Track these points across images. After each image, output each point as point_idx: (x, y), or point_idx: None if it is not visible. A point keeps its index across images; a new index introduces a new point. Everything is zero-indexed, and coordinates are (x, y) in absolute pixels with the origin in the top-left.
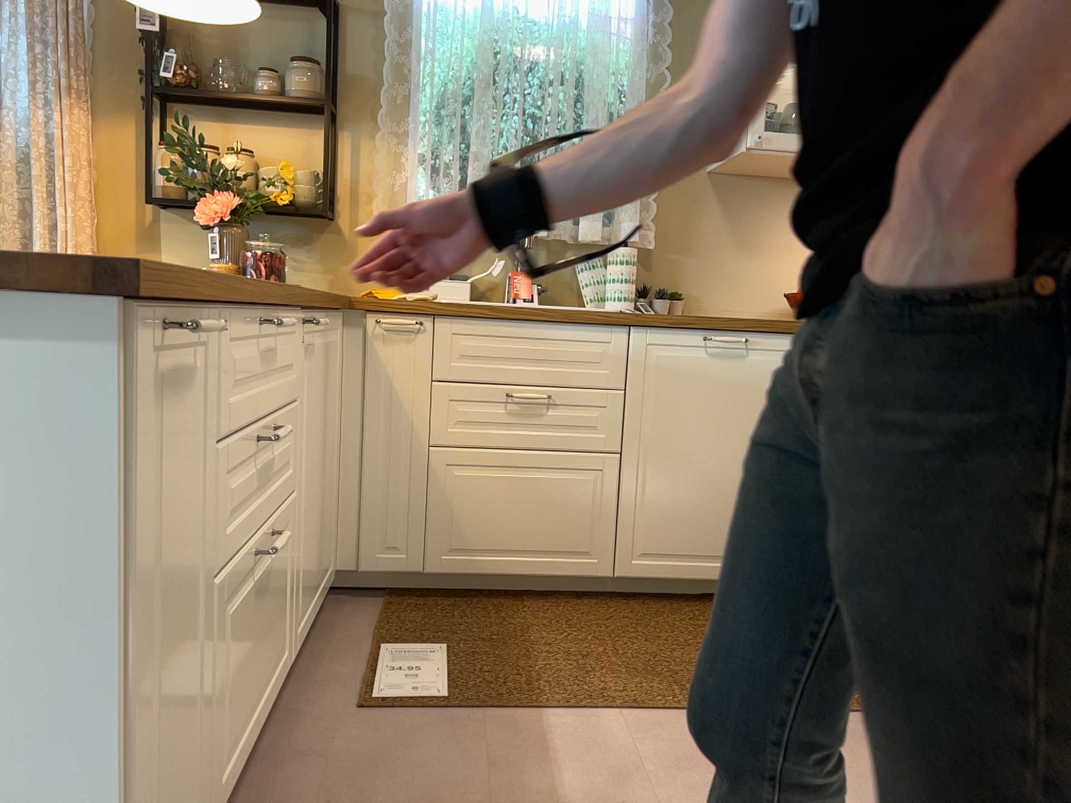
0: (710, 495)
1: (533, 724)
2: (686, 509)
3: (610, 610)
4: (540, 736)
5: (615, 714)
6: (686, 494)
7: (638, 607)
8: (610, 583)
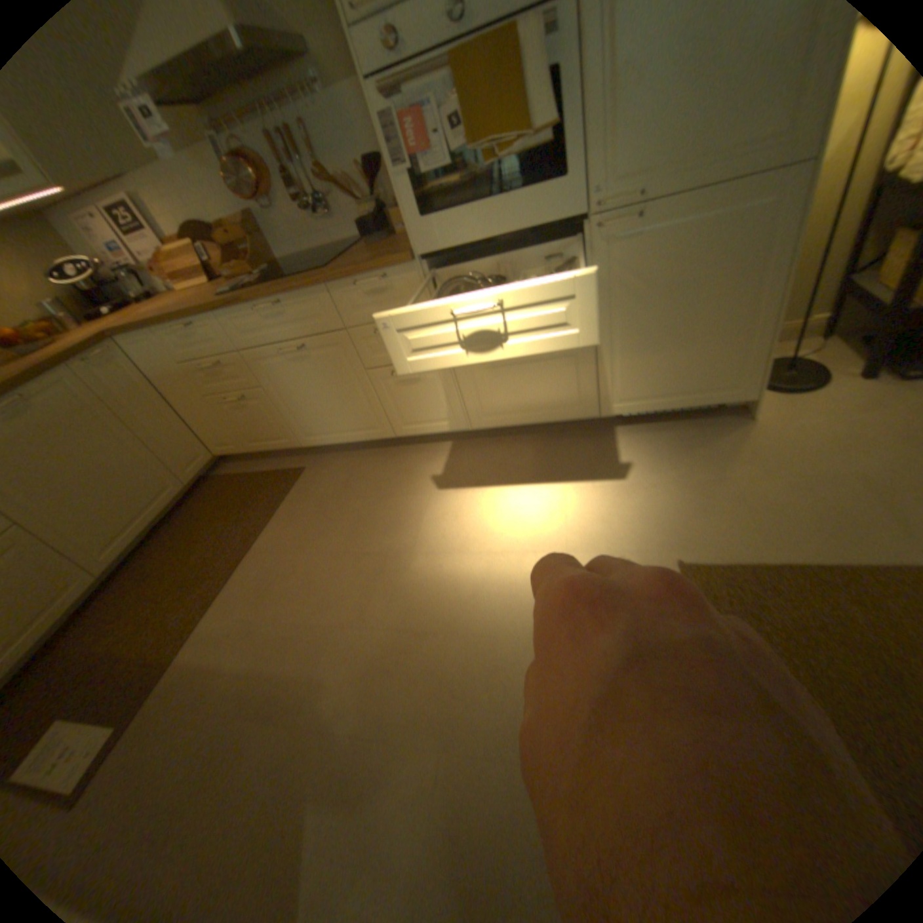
0: (100, 492)
1: (176, 670)
2: (95, 511)
3: (114, 591)
4: (188, 668)
5: (201, 619)
6: (86, 503)
7: (127, 573)
8: (94, 582)
